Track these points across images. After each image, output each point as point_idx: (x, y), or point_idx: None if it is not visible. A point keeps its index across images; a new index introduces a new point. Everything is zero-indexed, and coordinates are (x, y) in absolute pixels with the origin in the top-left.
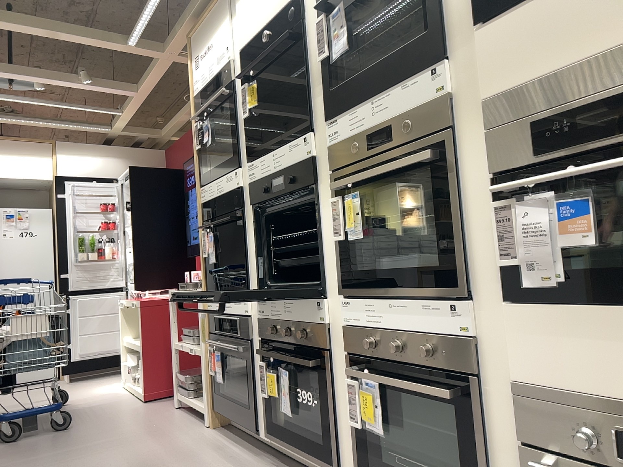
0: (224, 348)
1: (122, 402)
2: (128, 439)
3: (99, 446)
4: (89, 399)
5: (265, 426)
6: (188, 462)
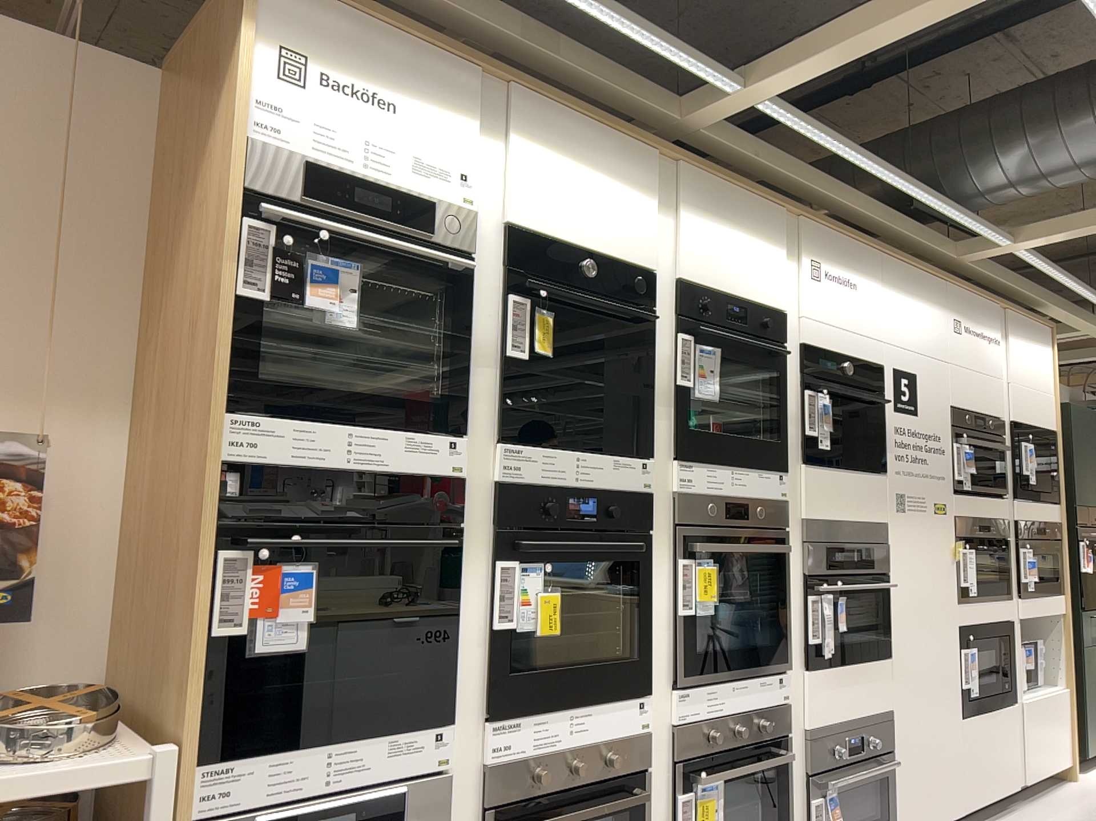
0: None
1: None
2: None
3: None
4: None
5: None
6: None
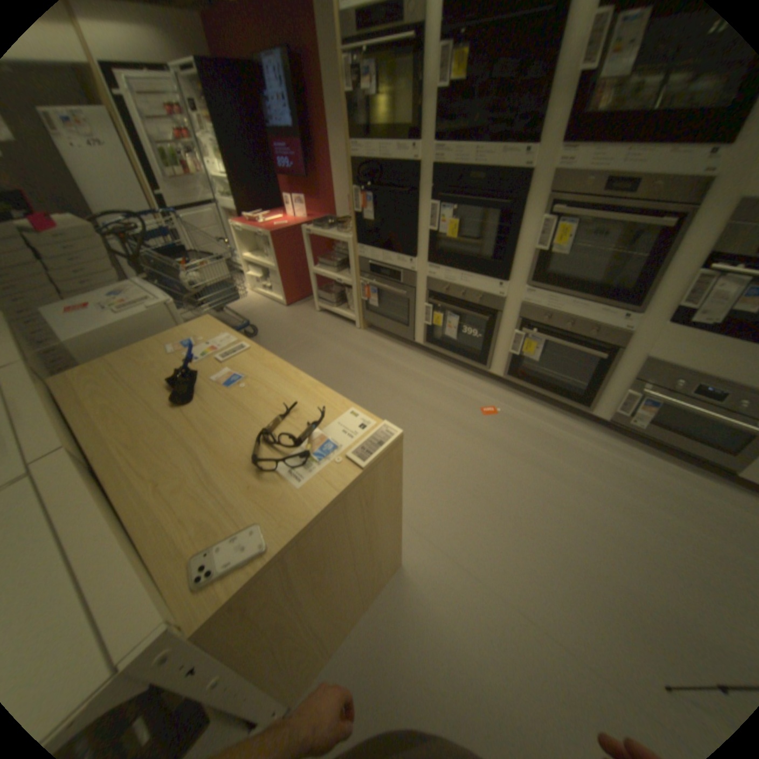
0: (388, 290)
1: (270, 309)
2: (313, 343)
3: (299, 351)
4: (236, 305)
5: (422, 338)
6: (374, 360)
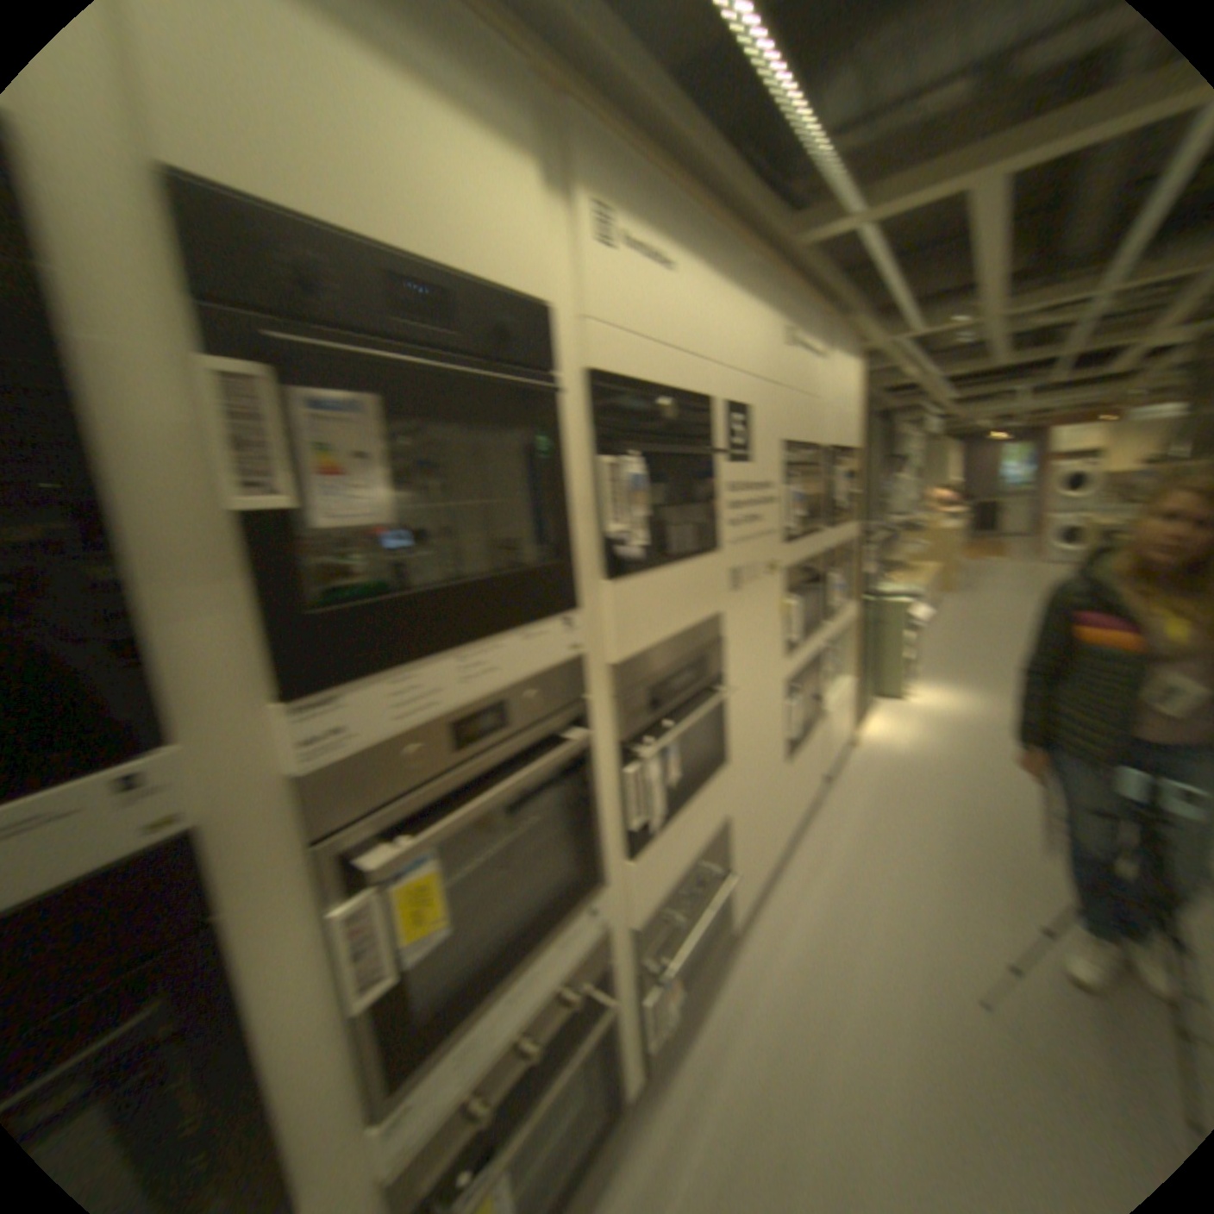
0: None
1: None
2: None
3: None
4: None
5: None
6: None
